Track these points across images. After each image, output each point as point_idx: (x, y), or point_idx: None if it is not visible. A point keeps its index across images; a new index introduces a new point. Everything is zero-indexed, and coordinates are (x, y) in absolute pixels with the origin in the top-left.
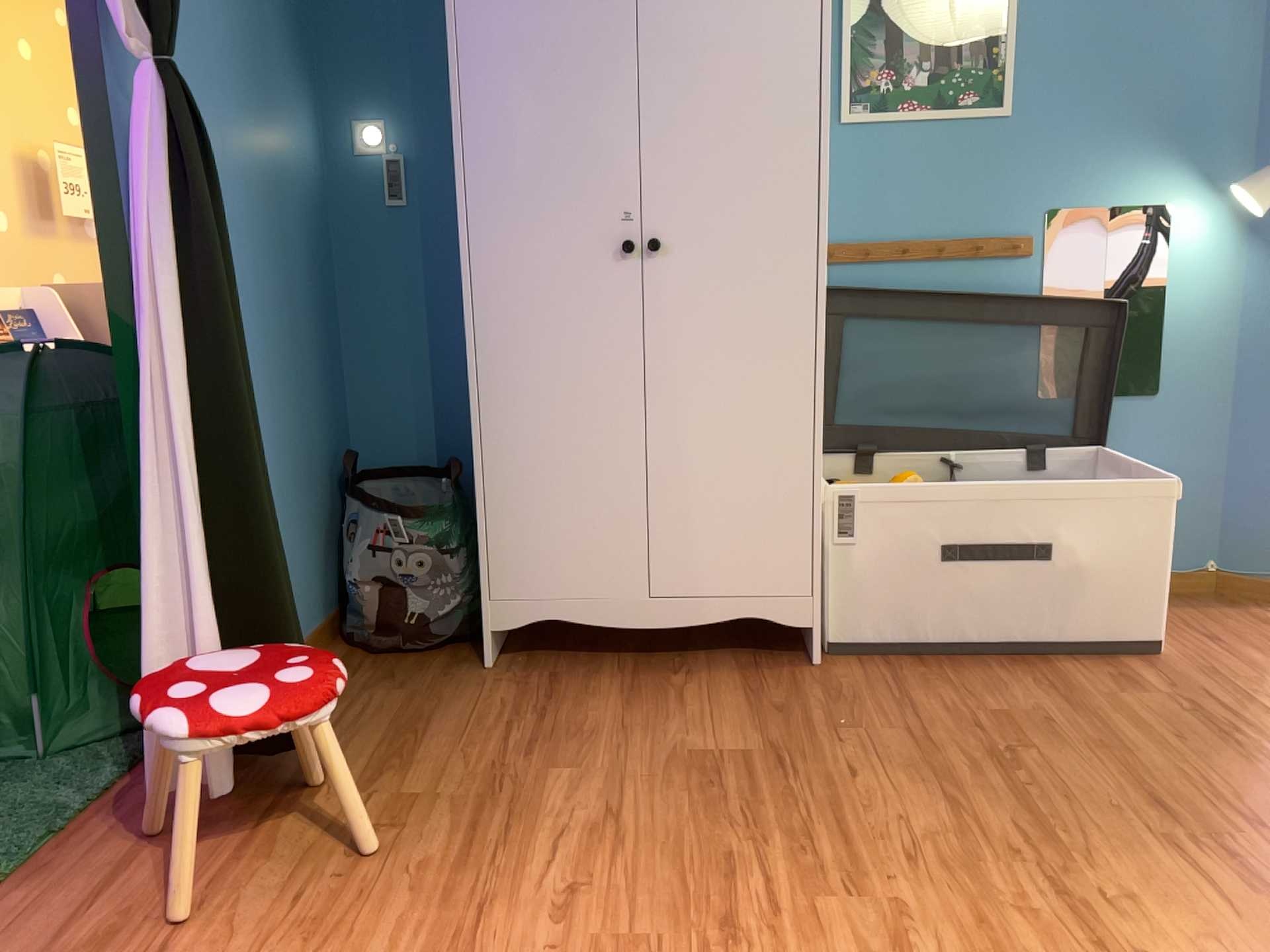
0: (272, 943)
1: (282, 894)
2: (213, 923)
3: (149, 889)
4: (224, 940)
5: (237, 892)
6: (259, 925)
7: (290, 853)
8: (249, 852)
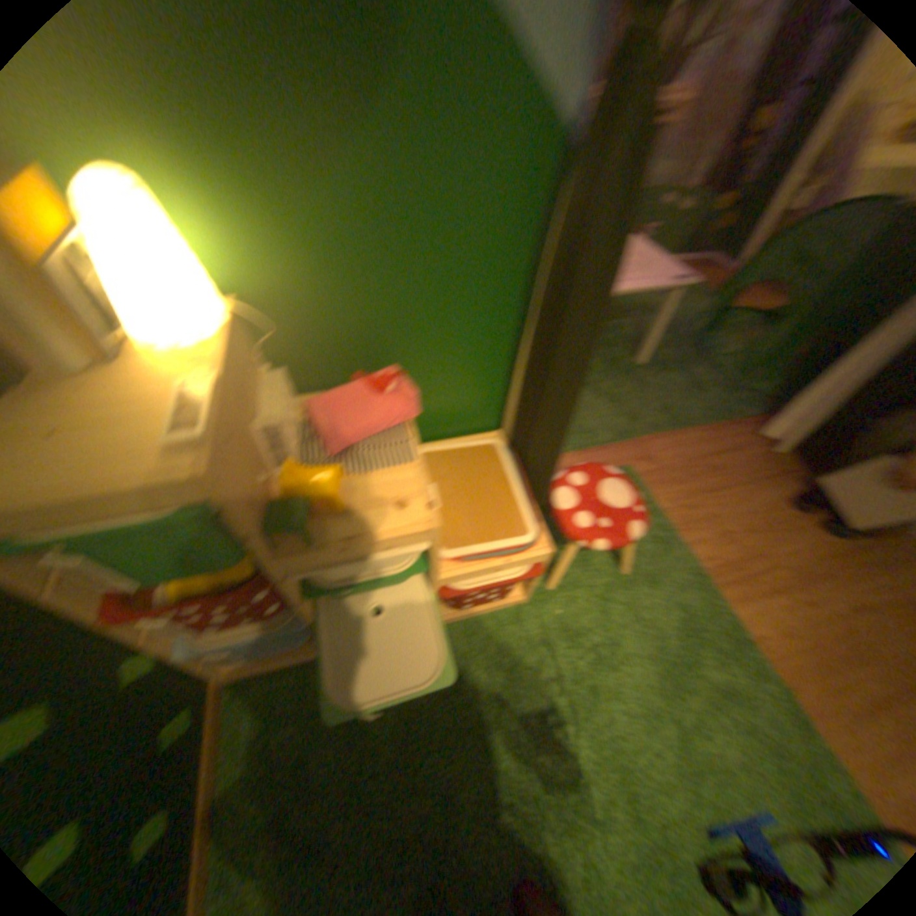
0: (759, 520)
1: (774, 508)
2: (748, 497)
3: (740, 468)
4: (747, 505)
5: (762, 494)
6: (760, 511)
7: (789, 497)
8: (777, 484)
